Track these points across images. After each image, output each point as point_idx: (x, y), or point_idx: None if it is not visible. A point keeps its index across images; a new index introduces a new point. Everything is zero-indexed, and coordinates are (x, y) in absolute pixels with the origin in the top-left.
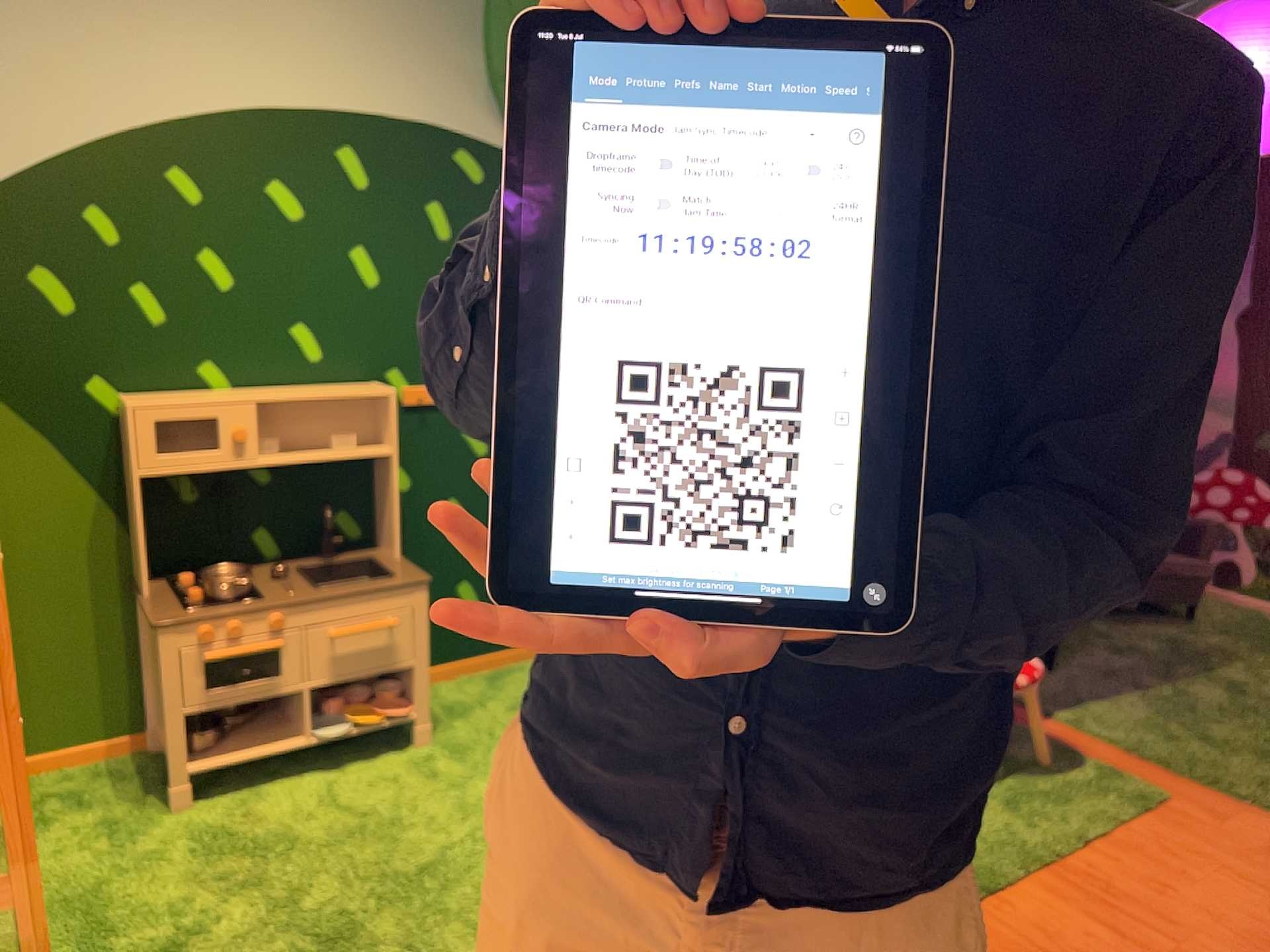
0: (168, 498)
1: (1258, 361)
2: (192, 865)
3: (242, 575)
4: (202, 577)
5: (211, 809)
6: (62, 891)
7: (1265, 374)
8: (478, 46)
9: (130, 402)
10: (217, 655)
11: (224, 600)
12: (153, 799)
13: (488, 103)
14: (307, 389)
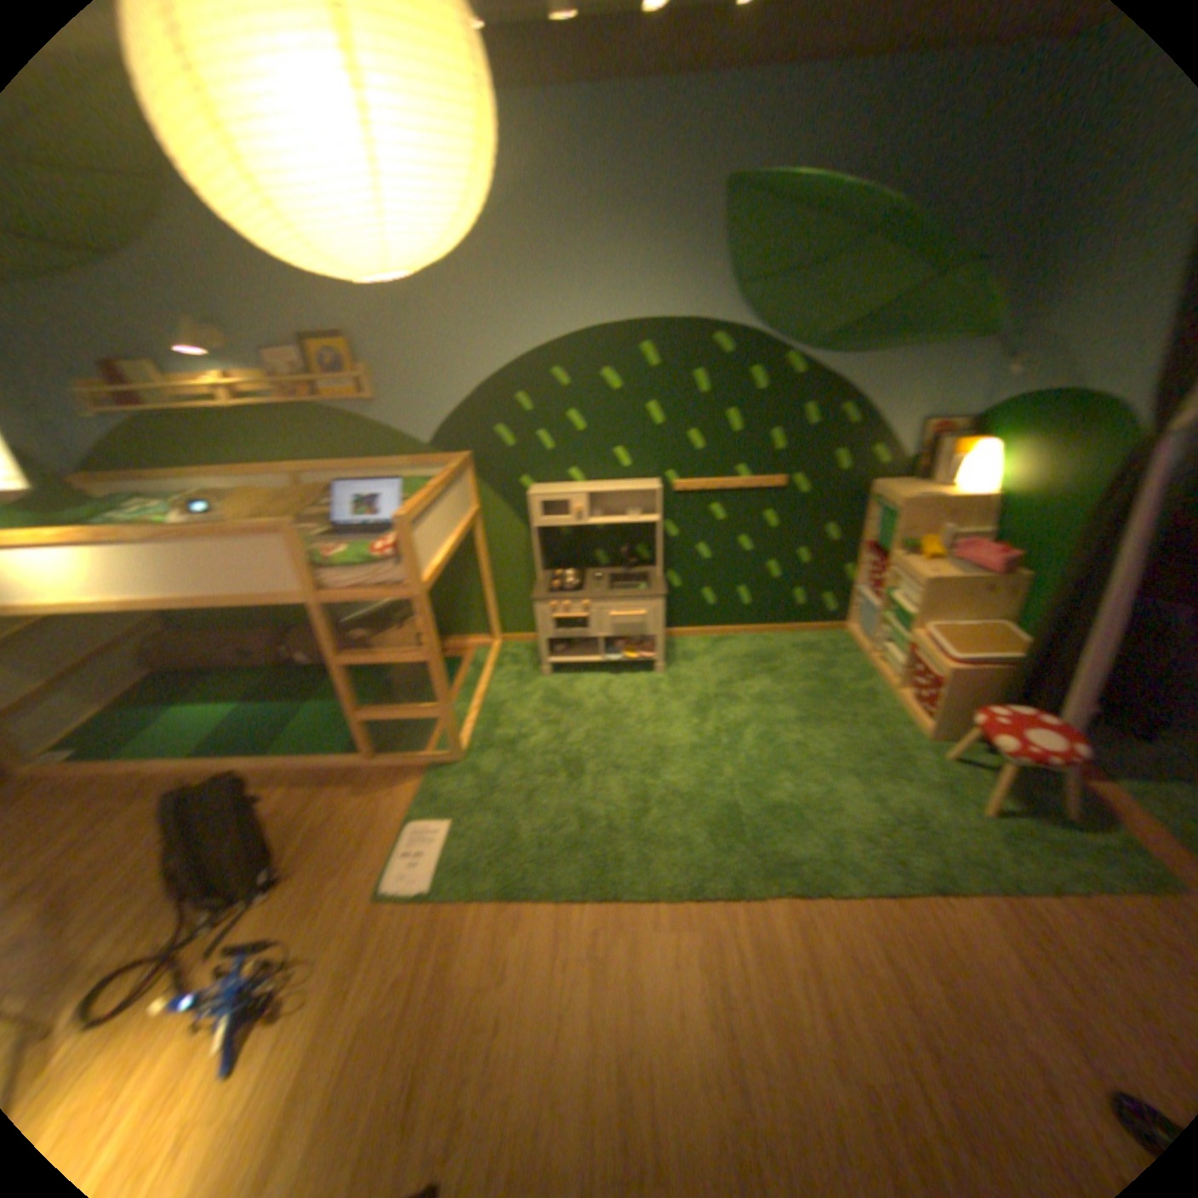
0: (554, 534)
1: None
2: (537, 706)
3: (582, 576)
4: (564, 574)
5: (556, 680)
6: (490, 701)
7: None
8: (731, 259)
9: (528, 493)
10: (555, 618)
11: (563, 592)
12: (538, 668)
13: (736, 299)
14: (616, 484)
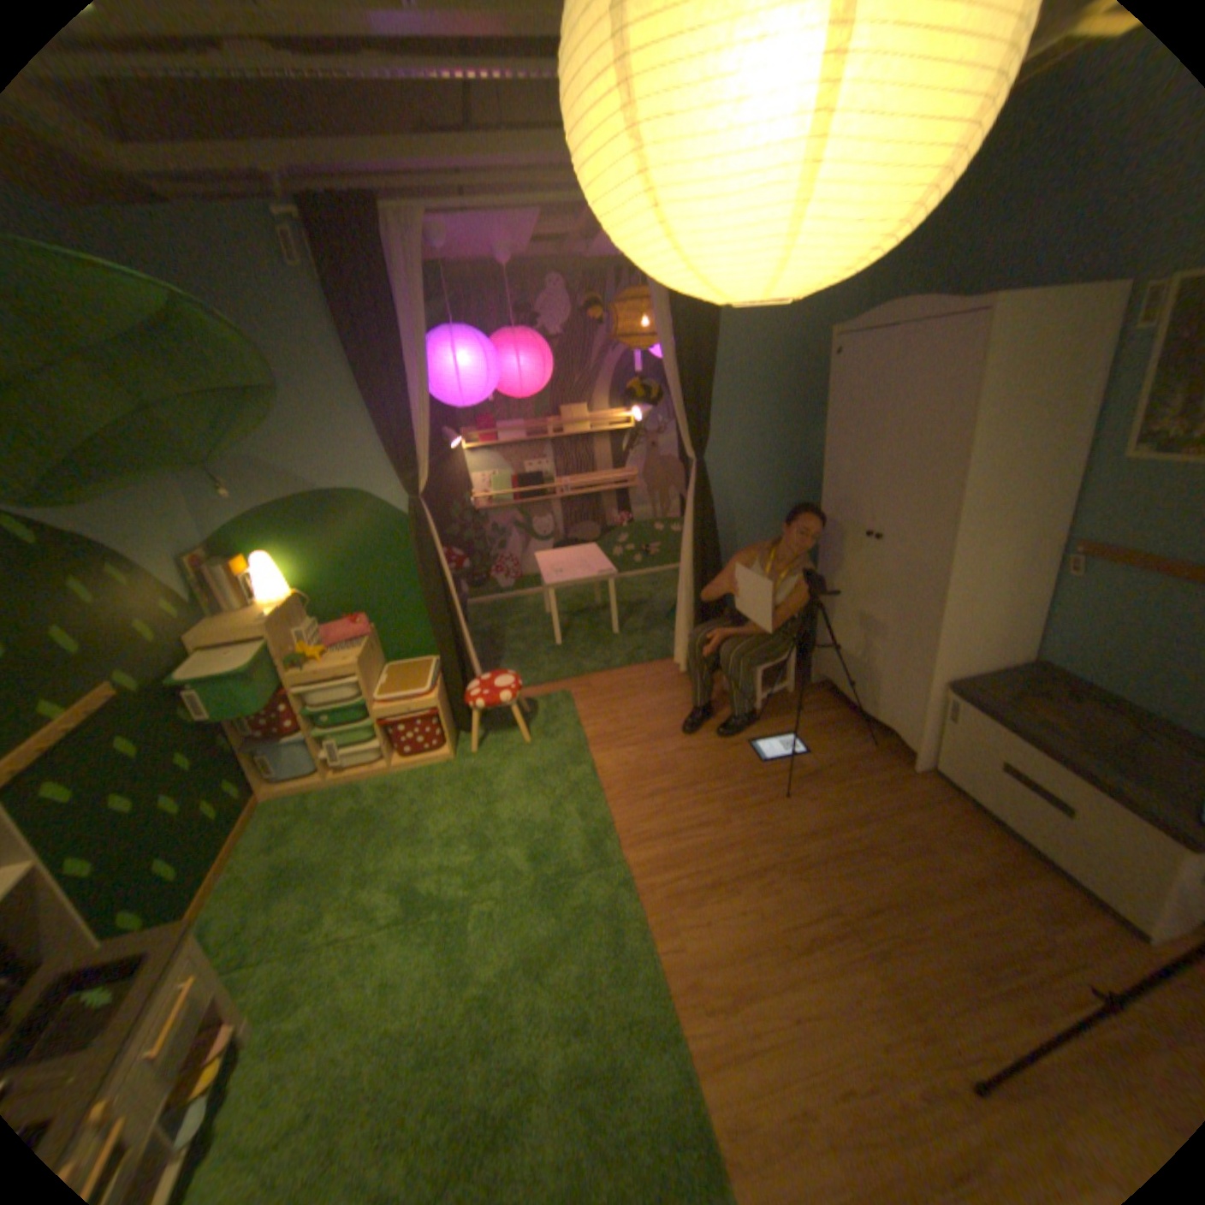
0: None
1: (432, 497)
2: None
3: None
4: None
5: None
6: None
7: (437, 502)
8: None
9: None
10: None
11: None
12: None
13: None
14: None
